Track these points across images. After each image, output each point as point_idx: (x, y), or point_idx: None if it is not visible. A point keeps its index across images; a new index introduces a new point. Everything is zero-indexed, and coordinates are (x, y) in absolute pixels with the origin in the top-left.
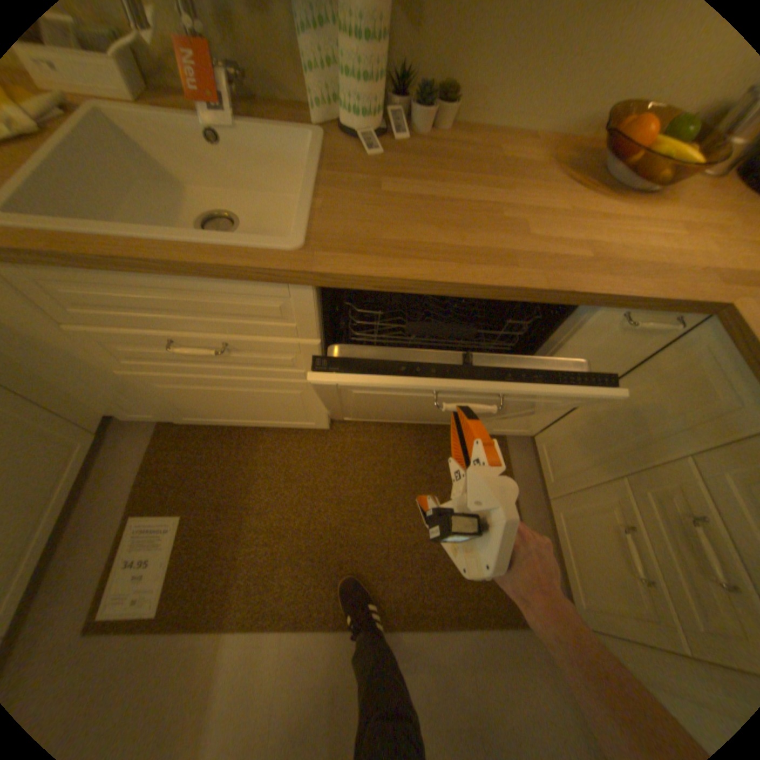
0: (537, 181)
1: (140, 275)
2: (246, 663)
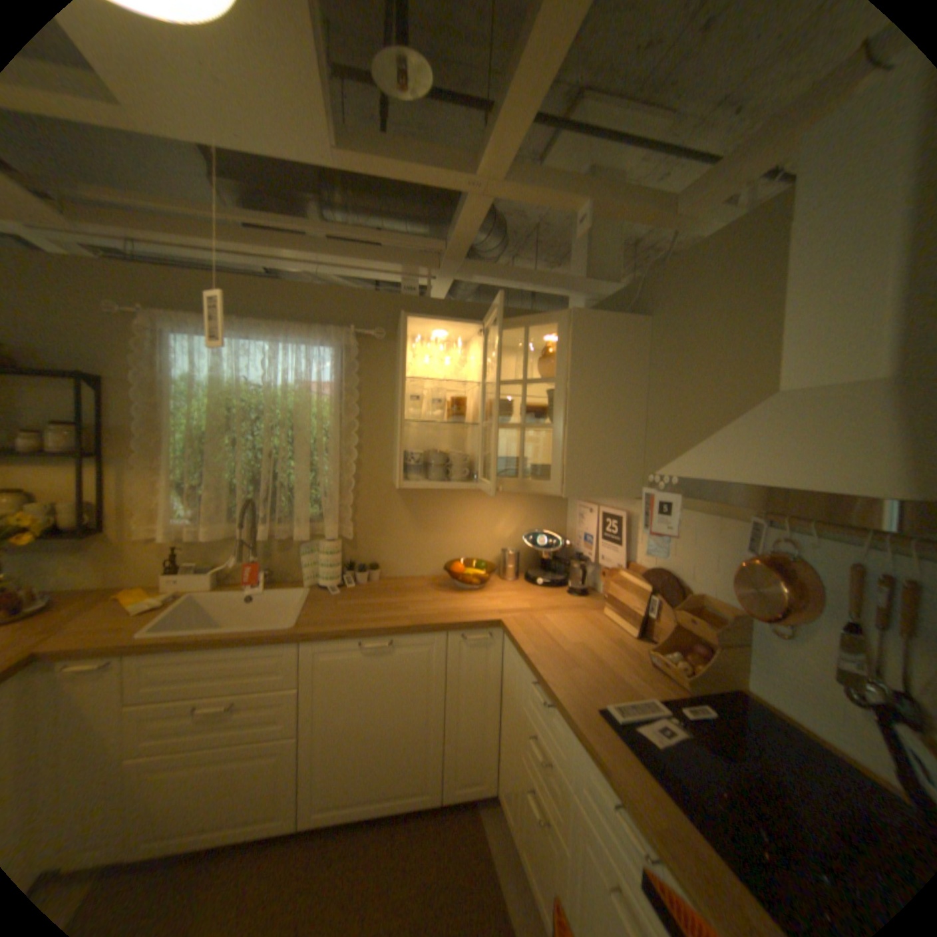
0: (418, 593)
1: (205, 653)
2: None
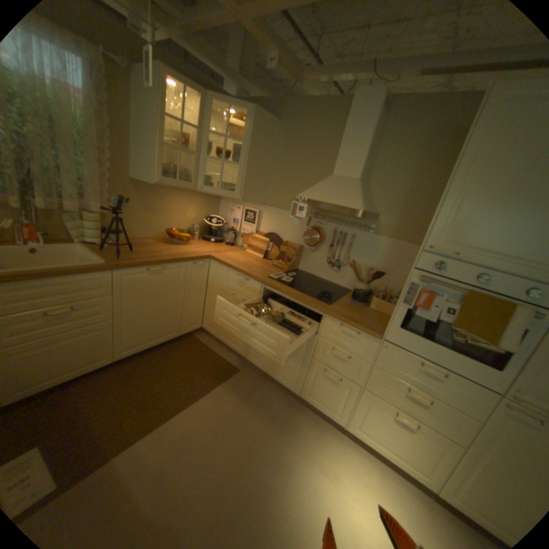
0: (156, 247)
1: (49, 282)
2: (132, 459)
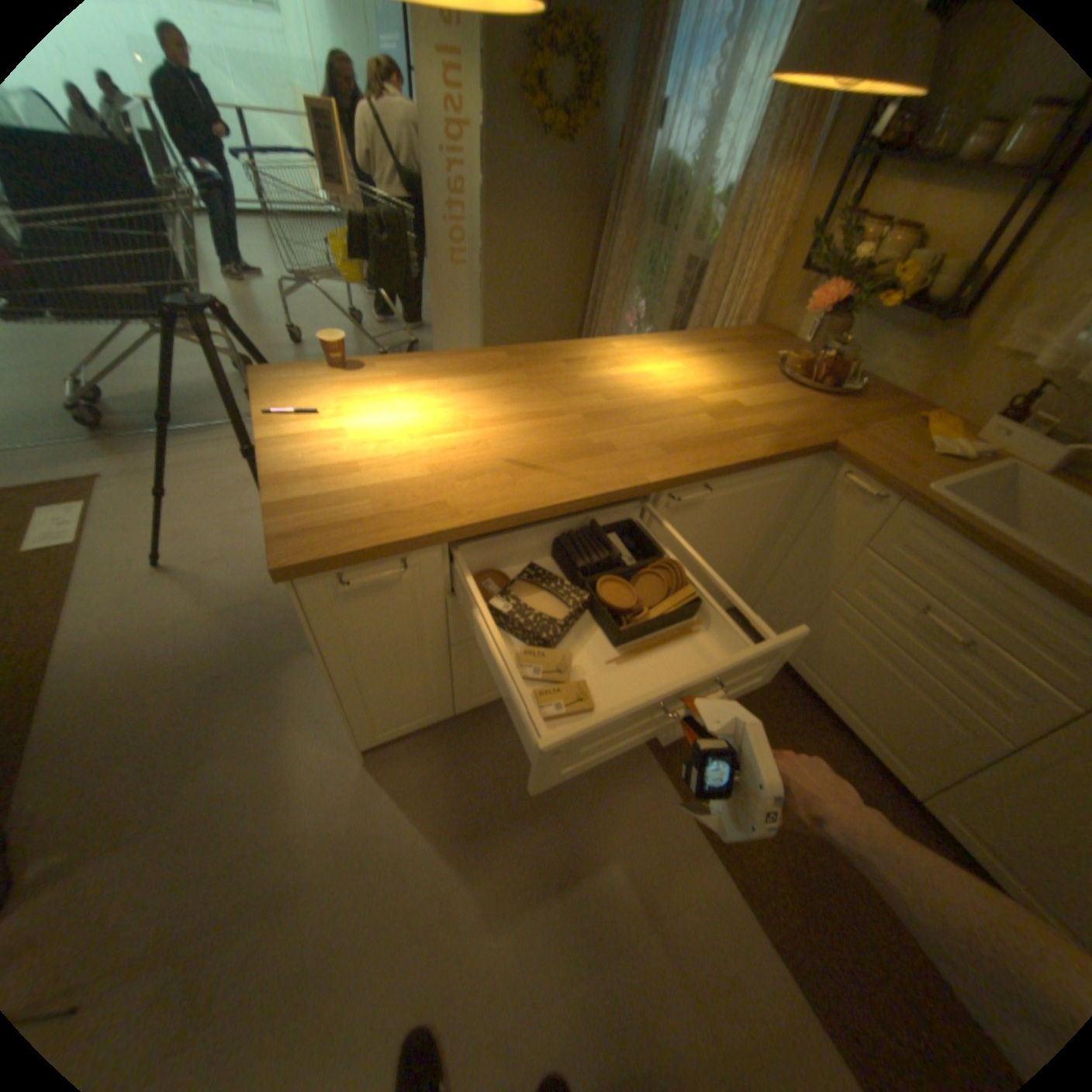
0: None
1: (998, 565)
2: (691, 859)
